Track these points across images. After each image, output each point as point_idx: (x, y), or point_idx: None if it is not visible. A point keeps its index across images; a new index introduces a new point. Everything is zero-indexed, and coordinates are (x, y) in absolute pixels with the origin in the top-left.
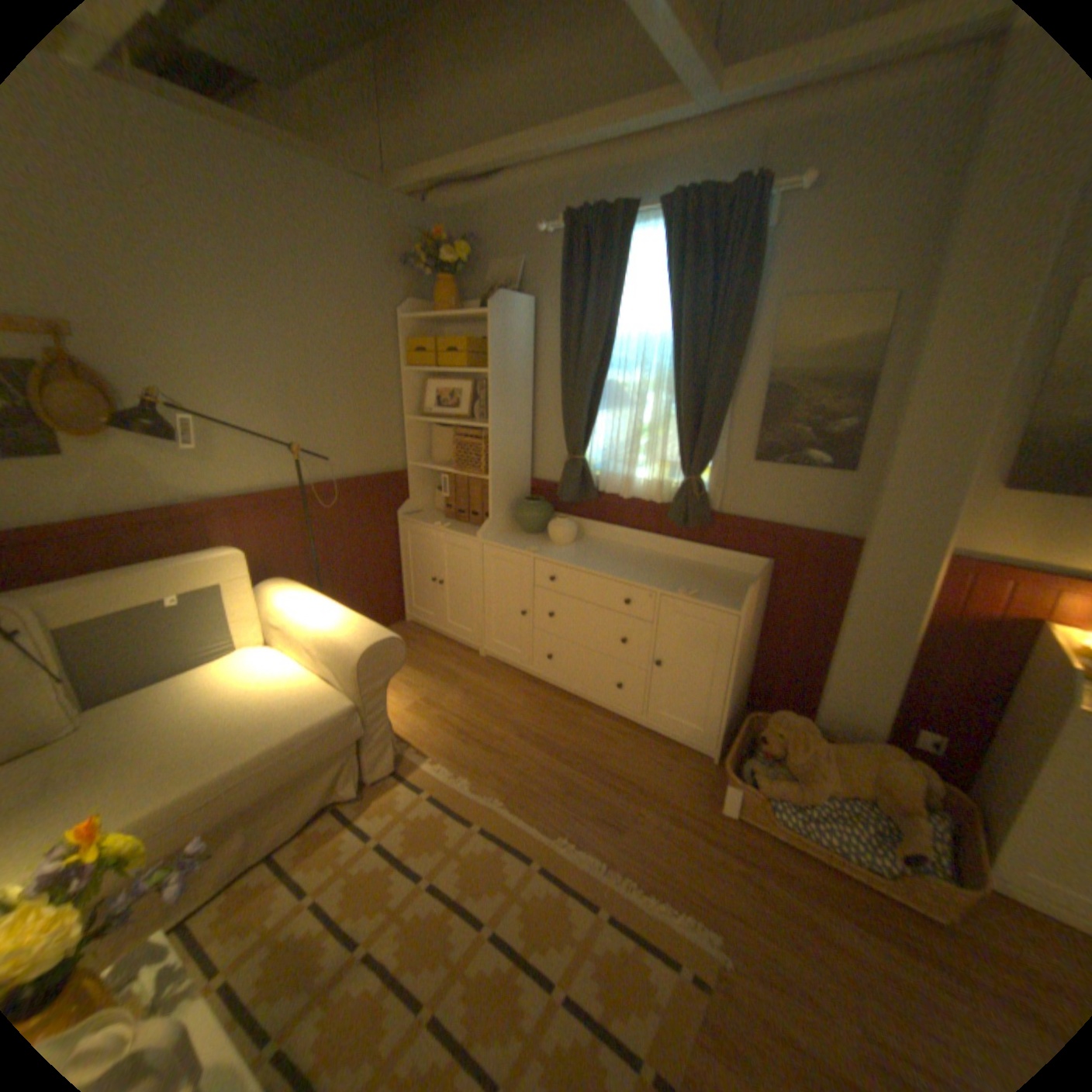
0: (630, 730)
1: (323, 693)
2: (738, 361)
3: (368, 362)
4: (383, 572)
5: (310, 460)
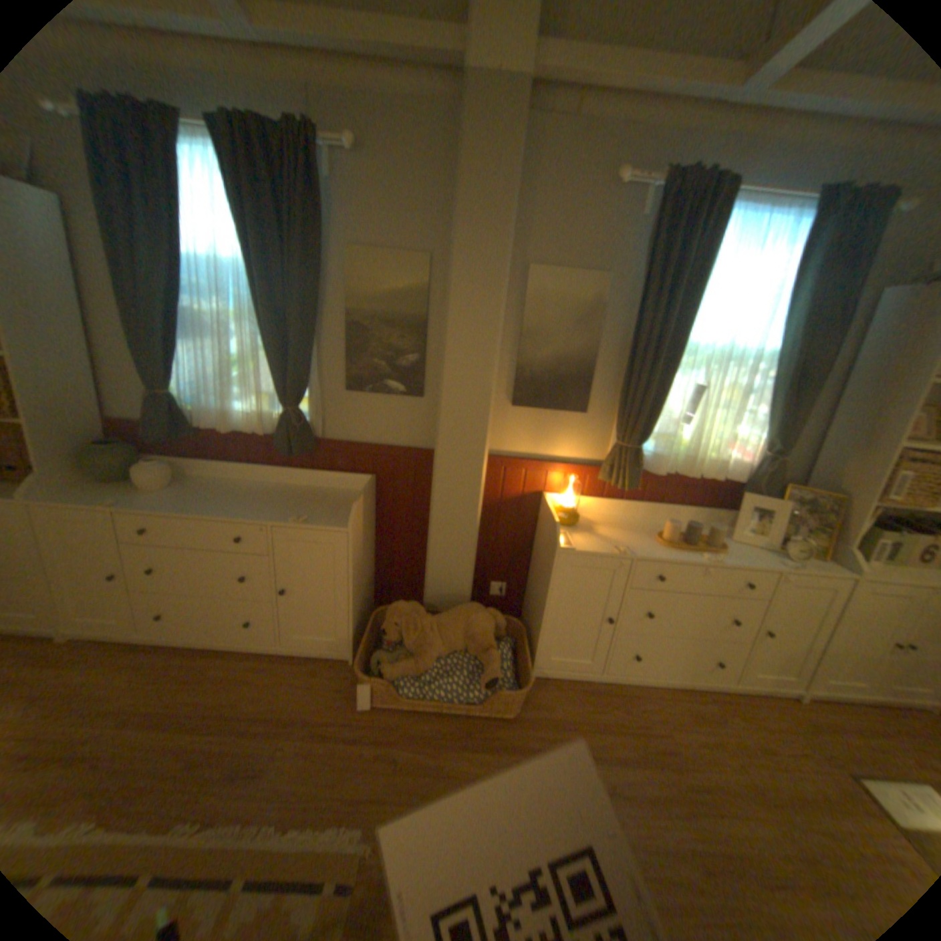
0: (266, 664)
1: None
2: (315, 300)
3: None
4: None
5: None
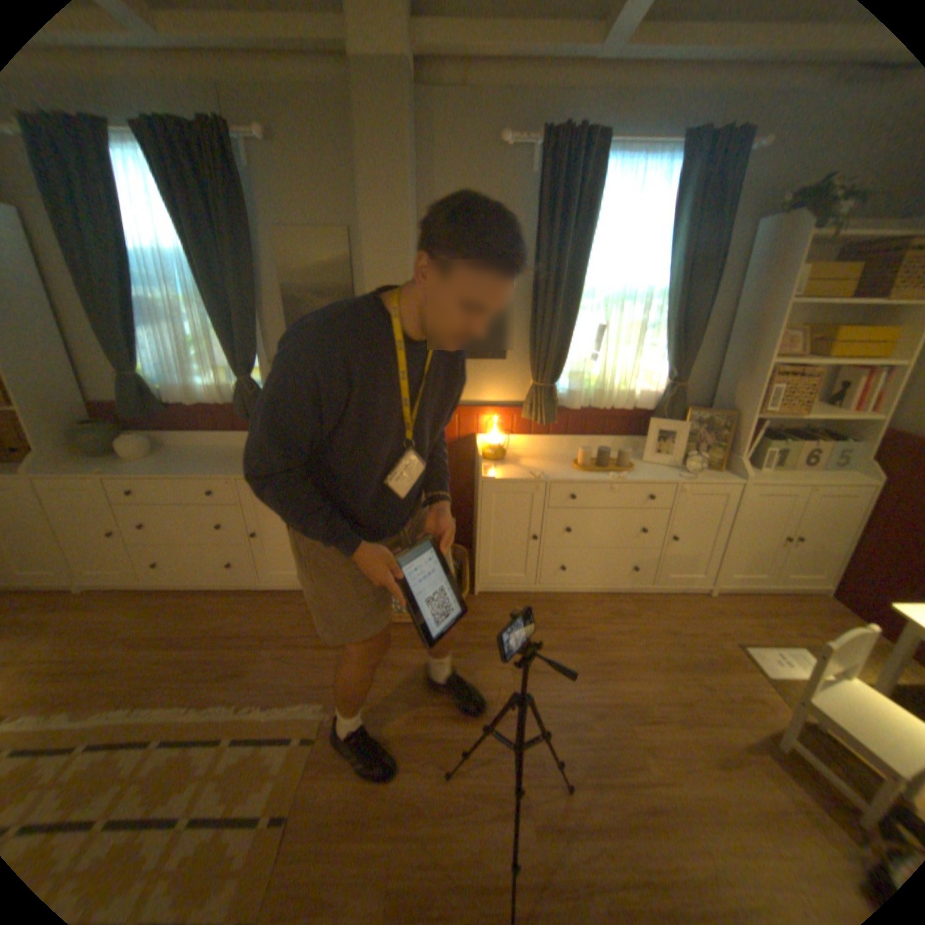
0: (248, 597)
1: None
2: (250, 279)
3: None
4: None
5: None
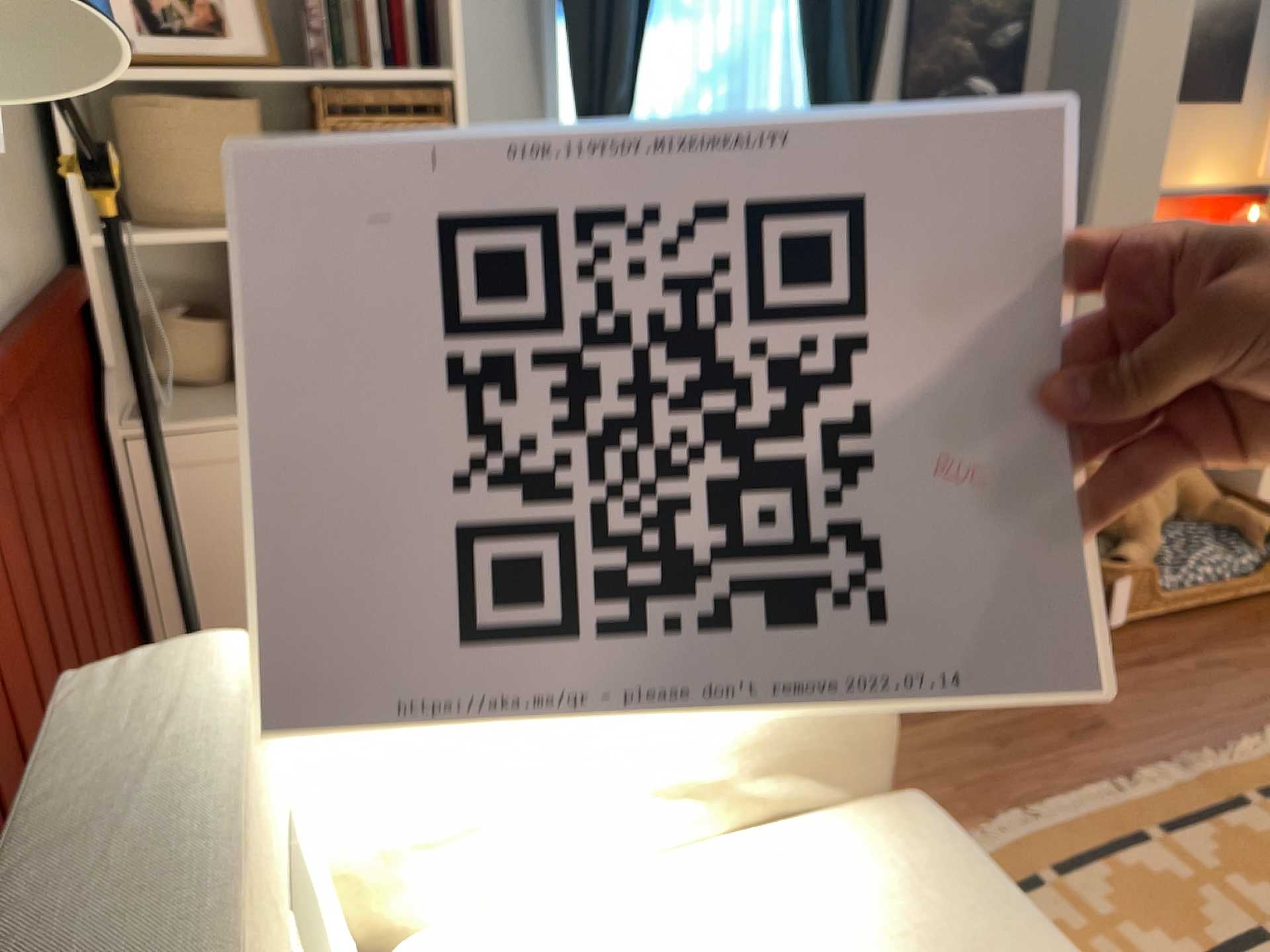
0: None
1: (841, 831)
2: None
3: None
4: (124, 636)
5: None
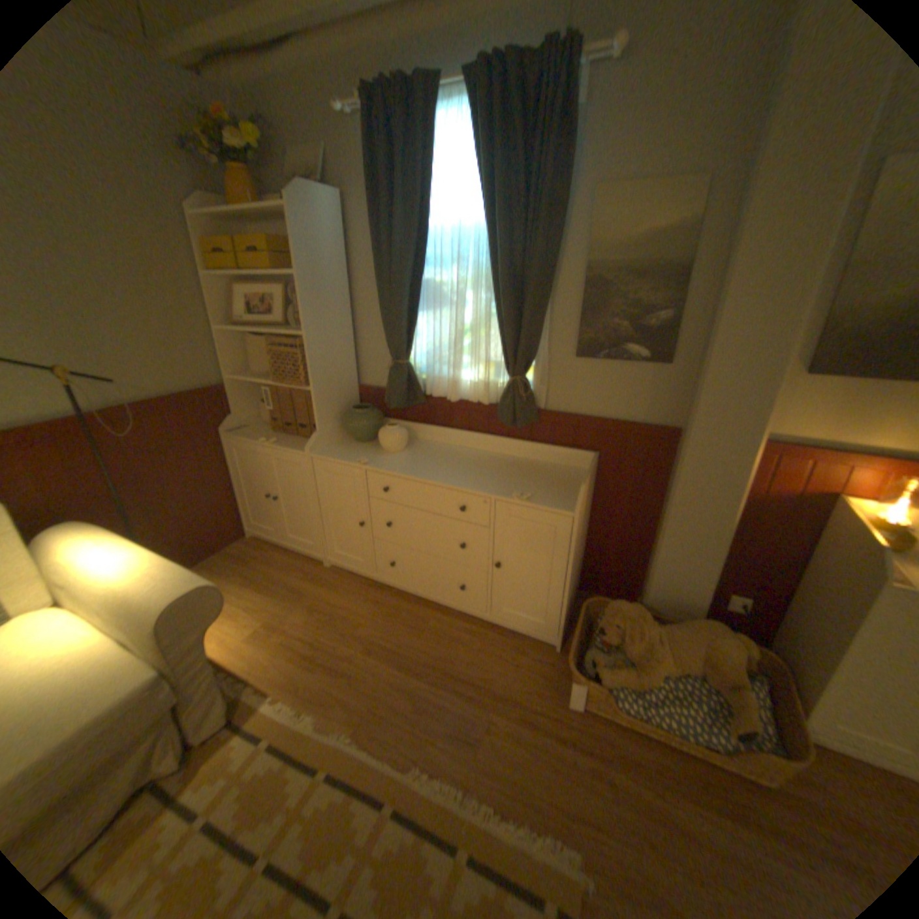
0: (477, 627)
1: (119, 664)
2: (556, 254)
3: (155, 265)
4: (213, 493)
5: (94, 382)
